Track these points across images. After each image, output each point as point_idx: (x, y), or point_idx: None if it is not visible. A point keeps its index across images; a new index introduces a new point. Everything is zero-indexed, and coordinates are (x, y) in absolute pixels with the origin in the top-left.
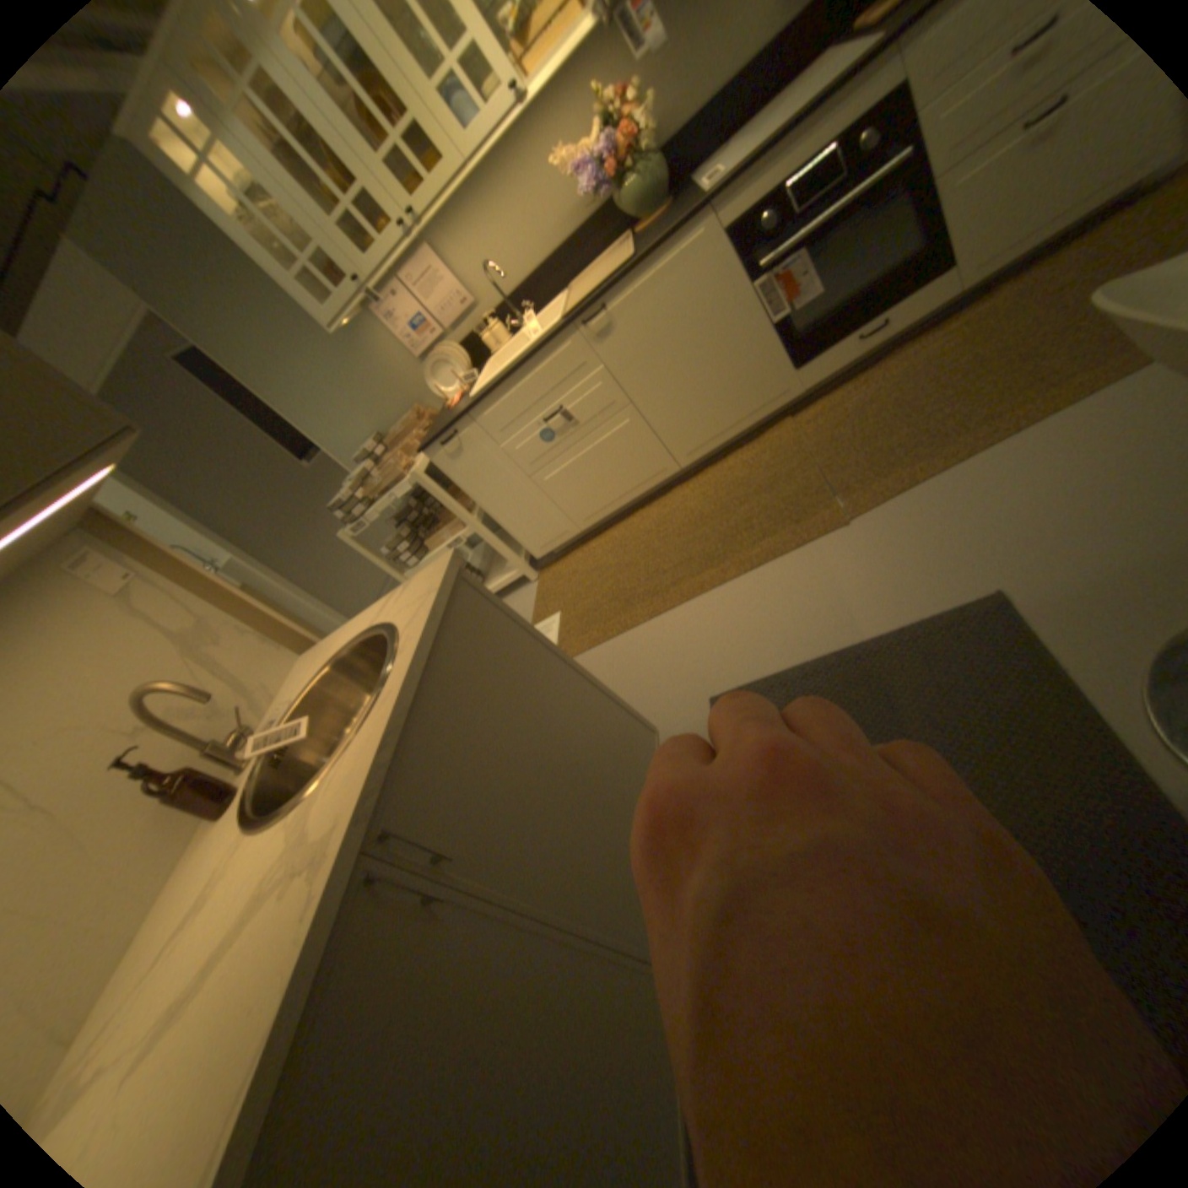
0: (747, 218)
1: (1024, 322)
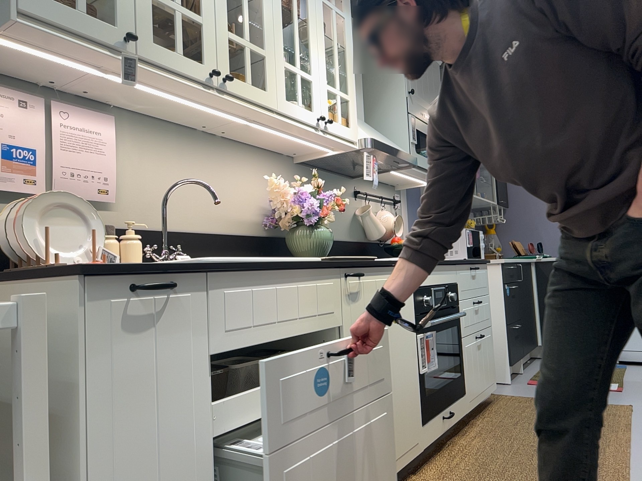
0: (419, 291)
1: (522, 433)
